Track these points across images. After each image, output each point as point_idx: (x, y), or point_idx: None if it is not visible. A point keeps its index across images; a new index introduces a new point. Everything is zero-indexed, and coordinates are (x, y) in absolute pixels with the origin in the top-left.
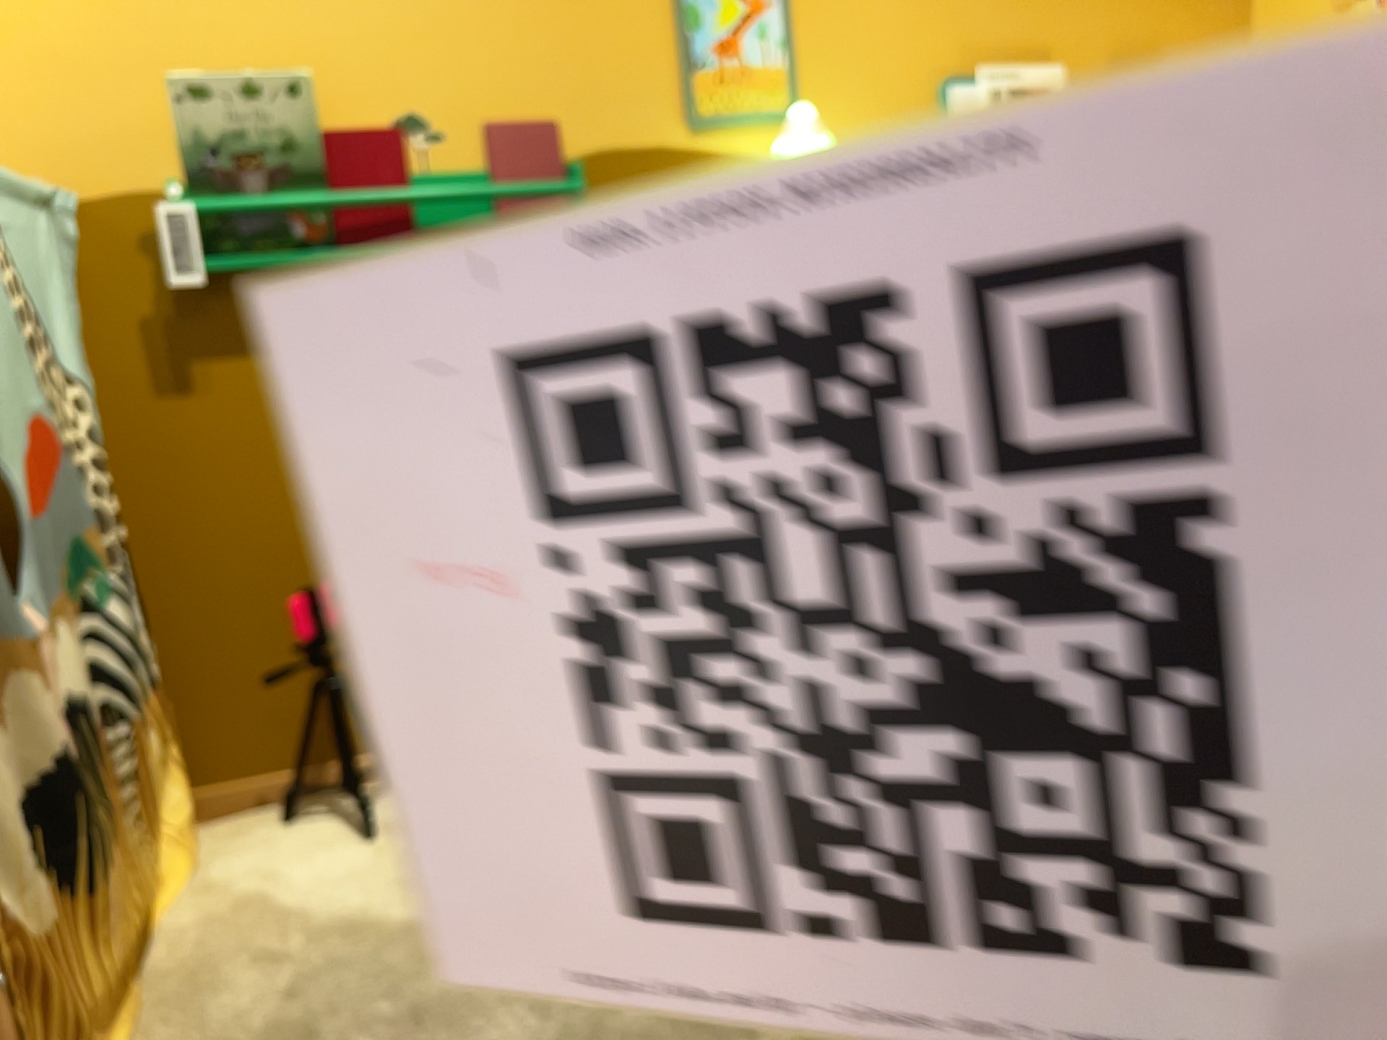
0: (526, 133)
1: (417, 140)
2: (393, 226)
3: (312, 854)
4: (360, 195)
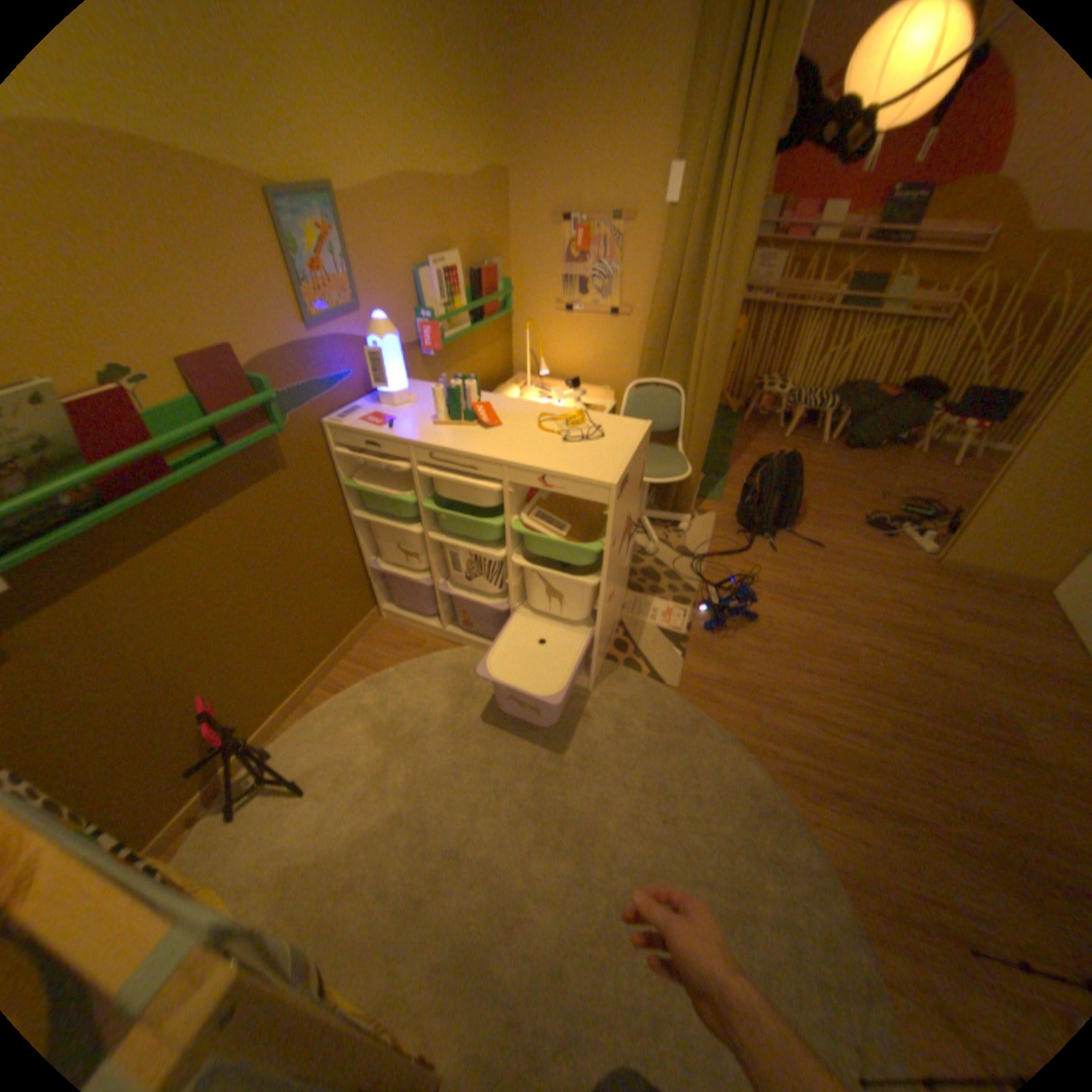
0: (214, 361)
1: (127, 388)
2: (149, 467)
3: (279, 824)
4: (112, 453)
